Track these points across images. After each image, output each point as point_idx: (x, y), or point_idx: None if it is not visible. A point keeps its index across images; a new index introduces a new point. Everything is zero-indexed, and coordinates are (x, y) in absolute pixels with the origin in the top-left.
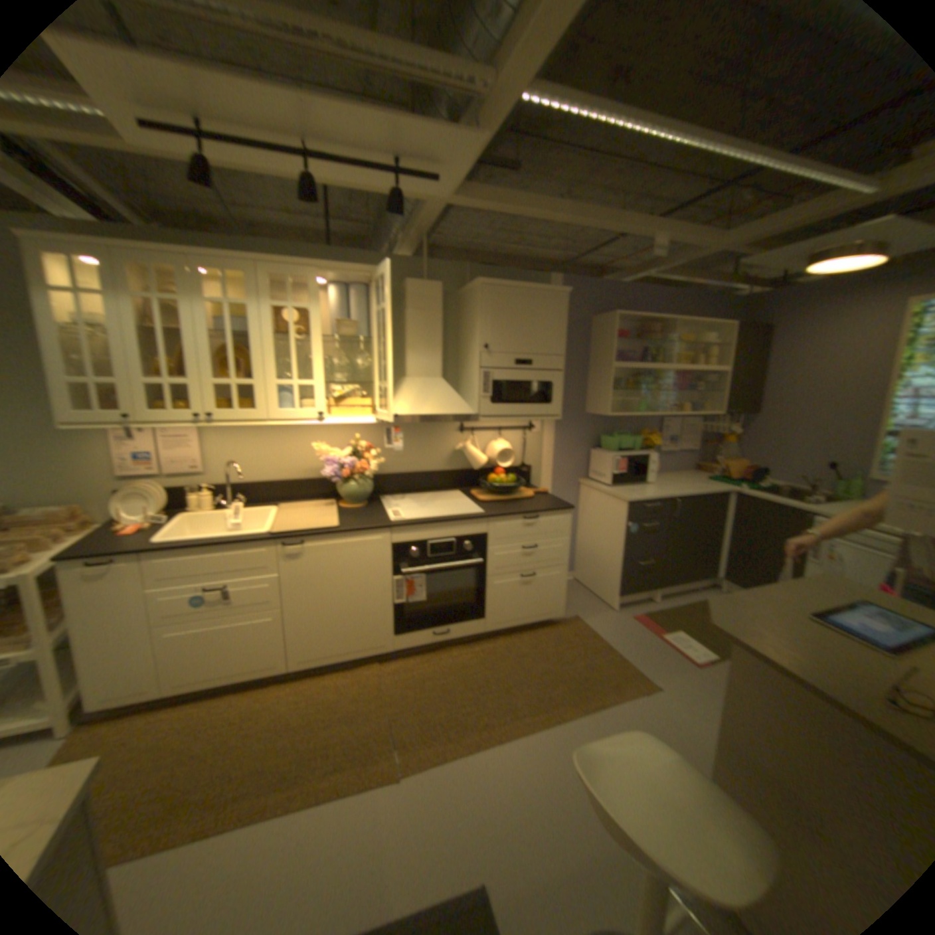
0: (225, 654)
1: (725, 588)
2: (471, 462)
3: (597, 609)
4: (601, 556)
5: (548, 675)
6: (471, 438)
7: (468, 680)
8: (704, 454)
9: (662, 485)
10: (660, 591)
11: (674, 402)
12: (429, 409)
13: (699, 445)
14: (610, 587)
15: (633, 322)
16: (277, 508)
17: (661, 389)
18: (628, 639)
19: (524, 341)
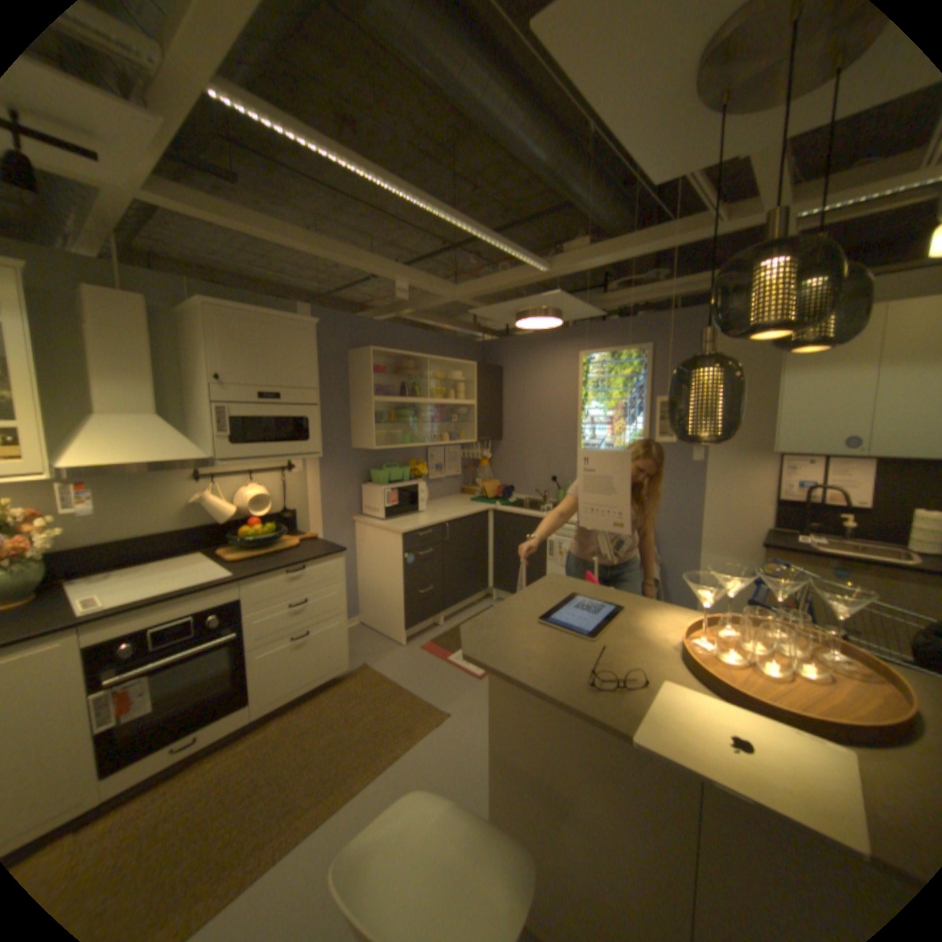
0: None
1: (495, 595)
2: (216, 515)
3: (385, 649)
4: (384, 592)
5: (333, 746)
6: (214, 486)
7: (229, 796)
8: (466, 479)
9: (433, 512)
10: (443, 614)
11: (435, 434)
12: (138, 455)
13: (461, 471)
14: (396, 623)
15: (390, 358)
16: None
17: (422, 422)
18: (417, 673)
19: (270, 373)
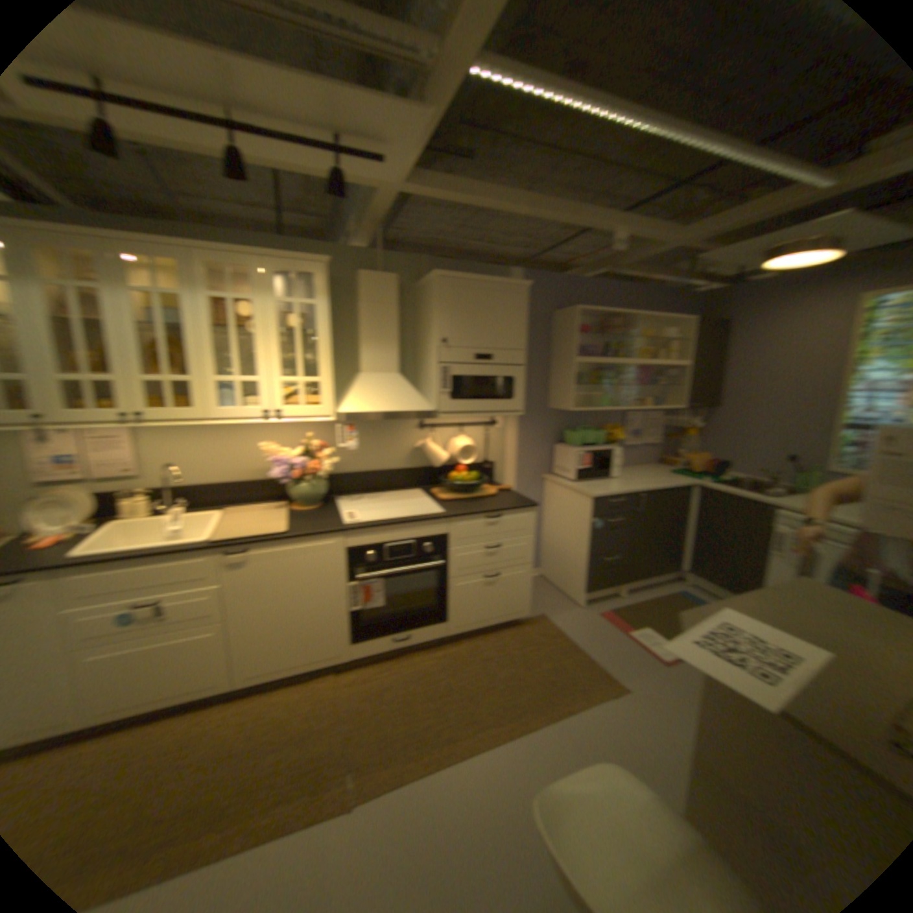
0: (168, 674)
1: (692, 581)
2: (435, 460)
3: (565, 607)
4: (569, 552)
5: (516, 681)
6: (435, 436)
7: (433, 690)
8: (668, 448)
9: (628, 480)
10: (628, 587)
11: (638, 397)
12: (389, 406)
13: (663, 439)
14: (579, 584)
15: (597, 317)
16: (228, 512)
17: (626, 384)
18: (597, 639)
19: (487, 336)
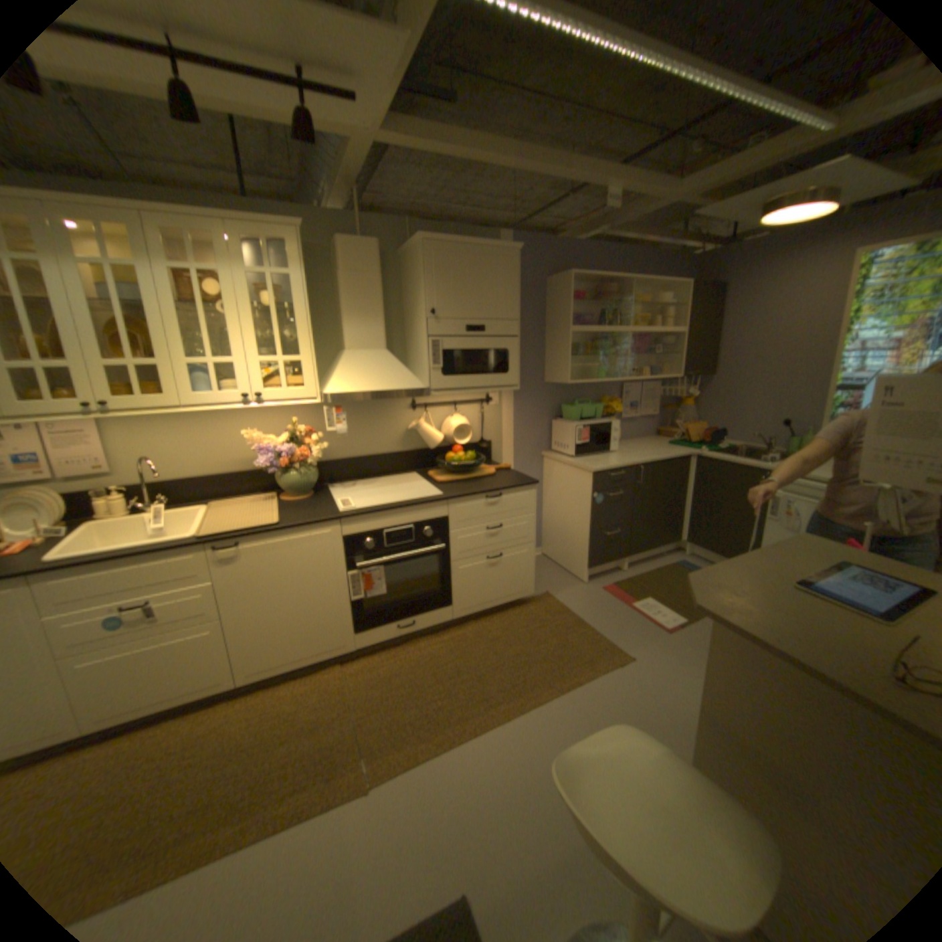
0: (159, 678)
1: (689, 550)
2: (428, 442)
3: (567, 583)
4: (568, 529)
5: (521, 658)
6: (426, 416)
7: (439, 673)
8: (664, 420)
9: (625, 453)
10: (628, 560)
11: (633, 367)
12: (375, 385)
13: (659, 410)
14: (579, 560)
15: (589, 283)
16: (208, 508)
17: (621, 354)
18: (599, 612)
19: (476, 306)
